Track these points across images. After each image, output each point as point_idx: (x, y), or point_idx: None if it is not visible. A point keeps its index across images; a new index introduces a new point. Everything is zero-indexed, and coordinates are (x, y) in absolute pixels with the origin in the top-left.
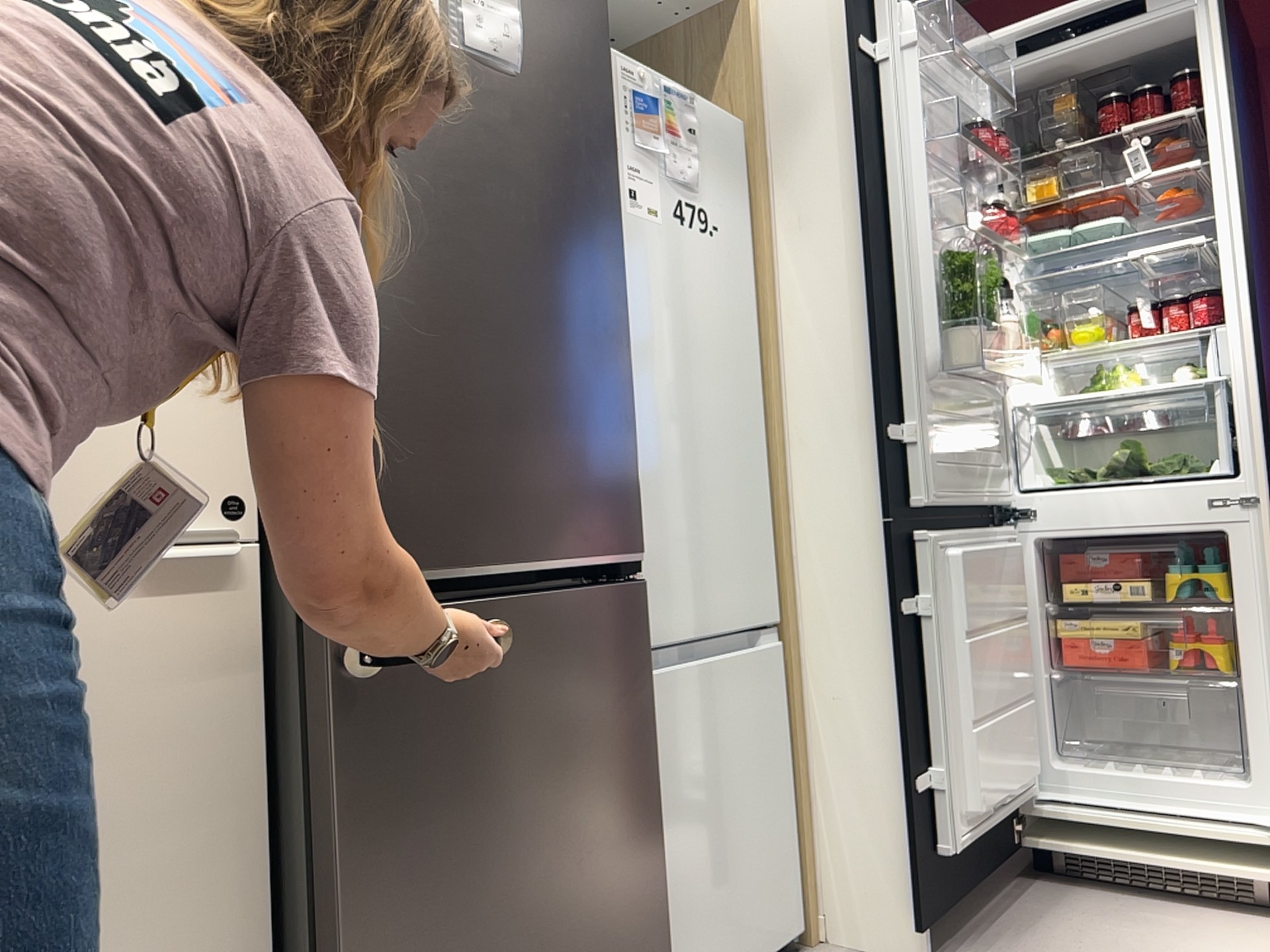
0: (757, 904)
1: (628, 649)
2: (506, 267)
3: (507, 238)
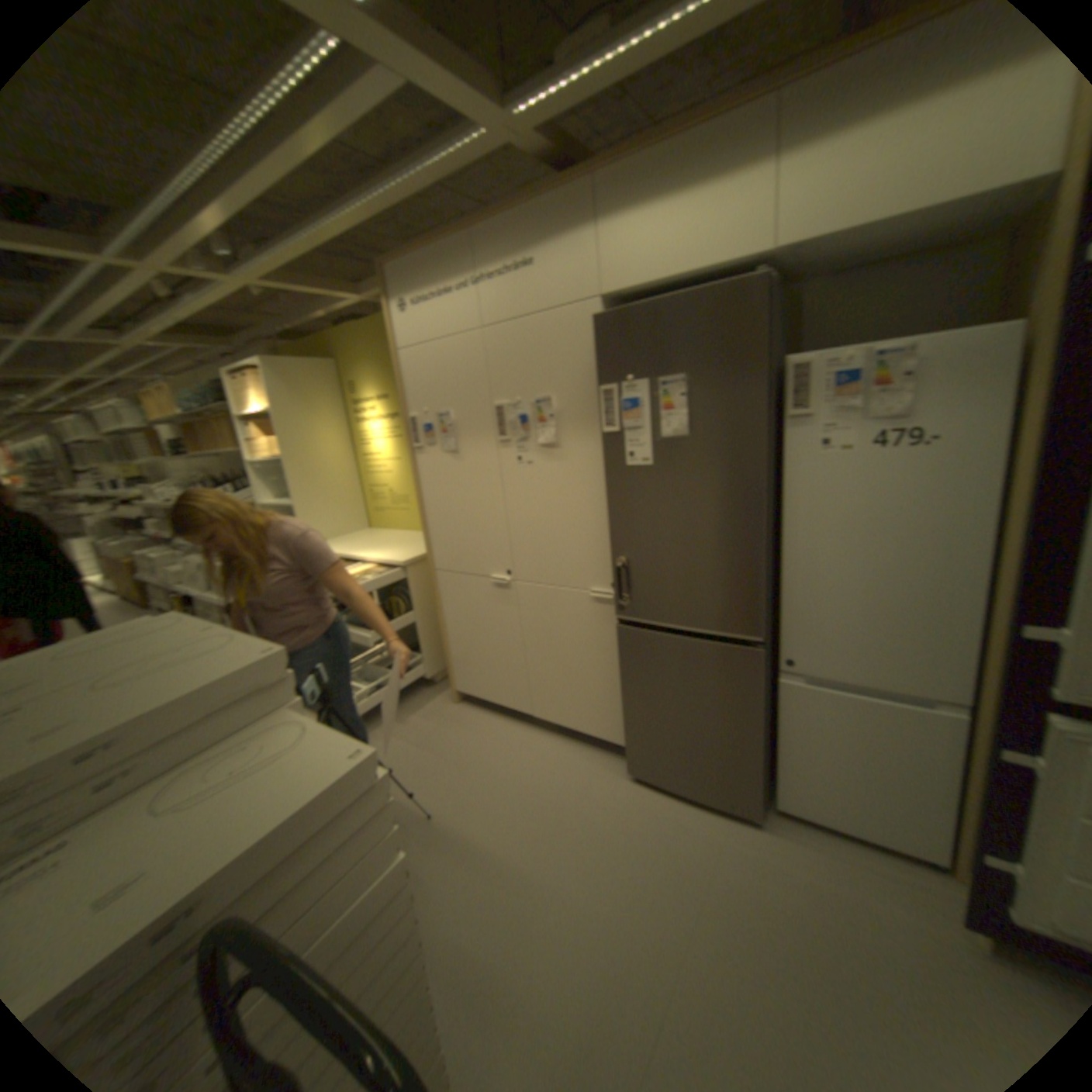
0: (883, 822)
1: (745, 672)
2: (680, 521)
3: (681, 509)
